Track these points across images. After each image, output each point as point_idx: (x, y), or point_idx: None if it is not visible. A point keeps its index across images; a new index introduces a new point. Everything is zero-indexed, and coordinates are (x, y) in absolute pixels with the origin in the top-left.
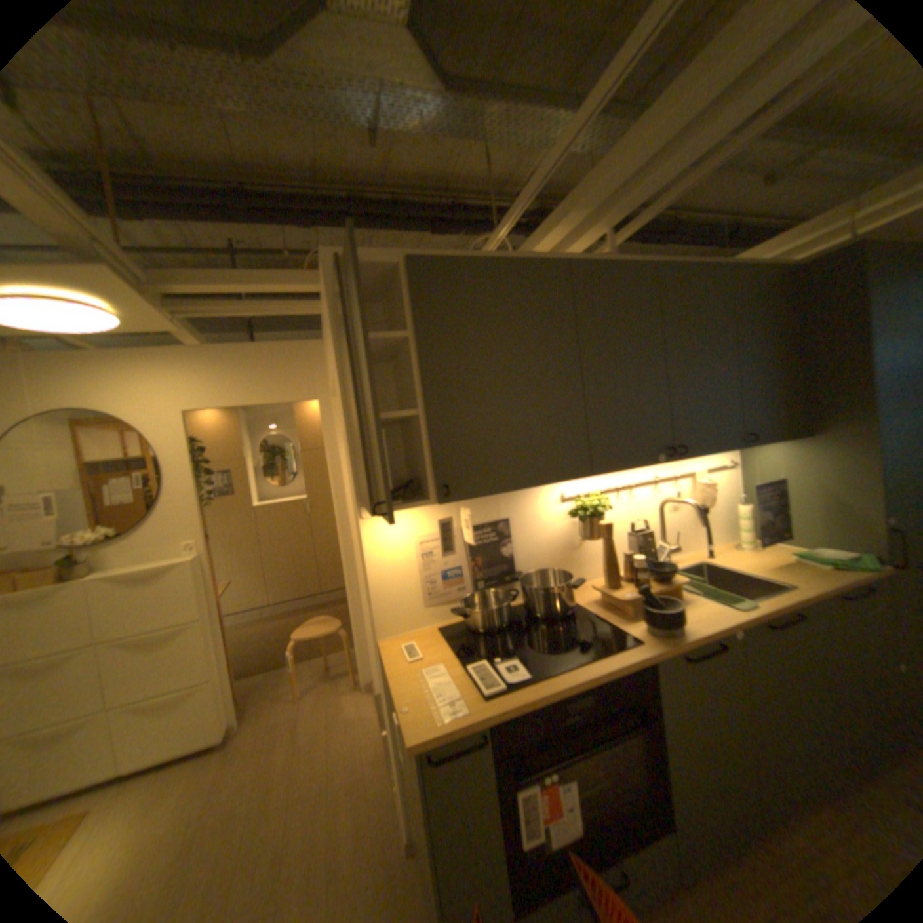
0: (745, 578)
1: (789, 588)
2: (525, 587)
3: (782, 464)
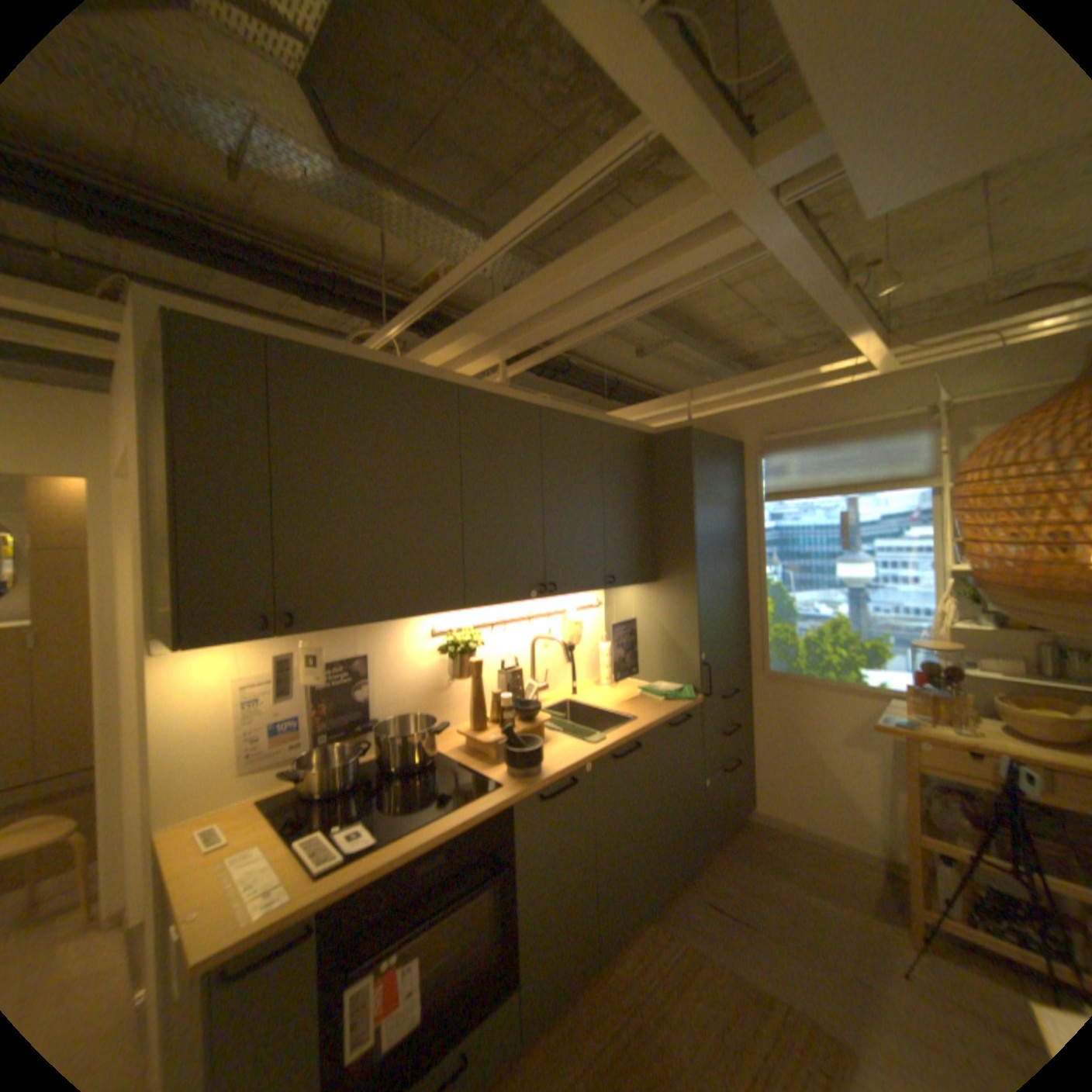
0: (599, 713)
1: (631, 719)
2: (380, 737)
3: (634, 606)
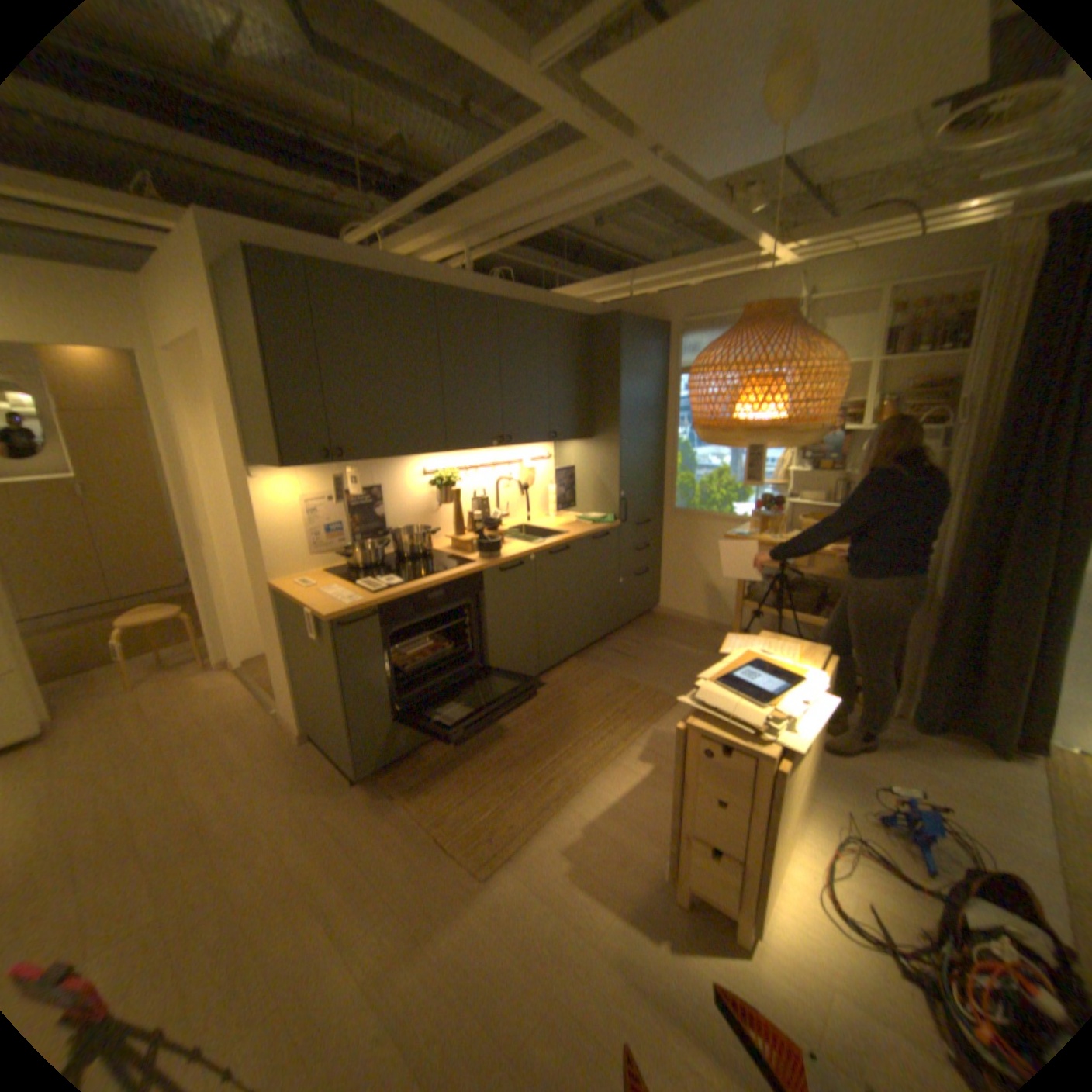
0: (544, 532)
1: (563, 534)
2: (394, 538)
3: (574, 459)
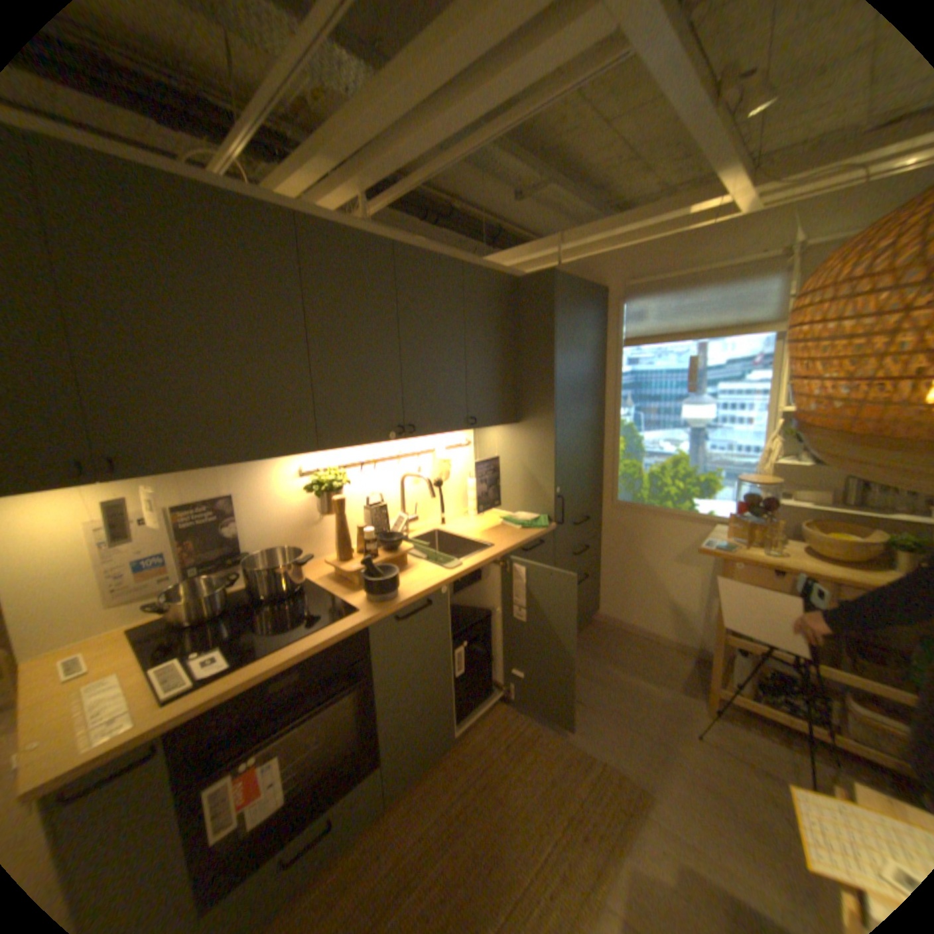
0: (462, 540)
1: (488, 546)
2: (247, 569)
3: (499, 445)
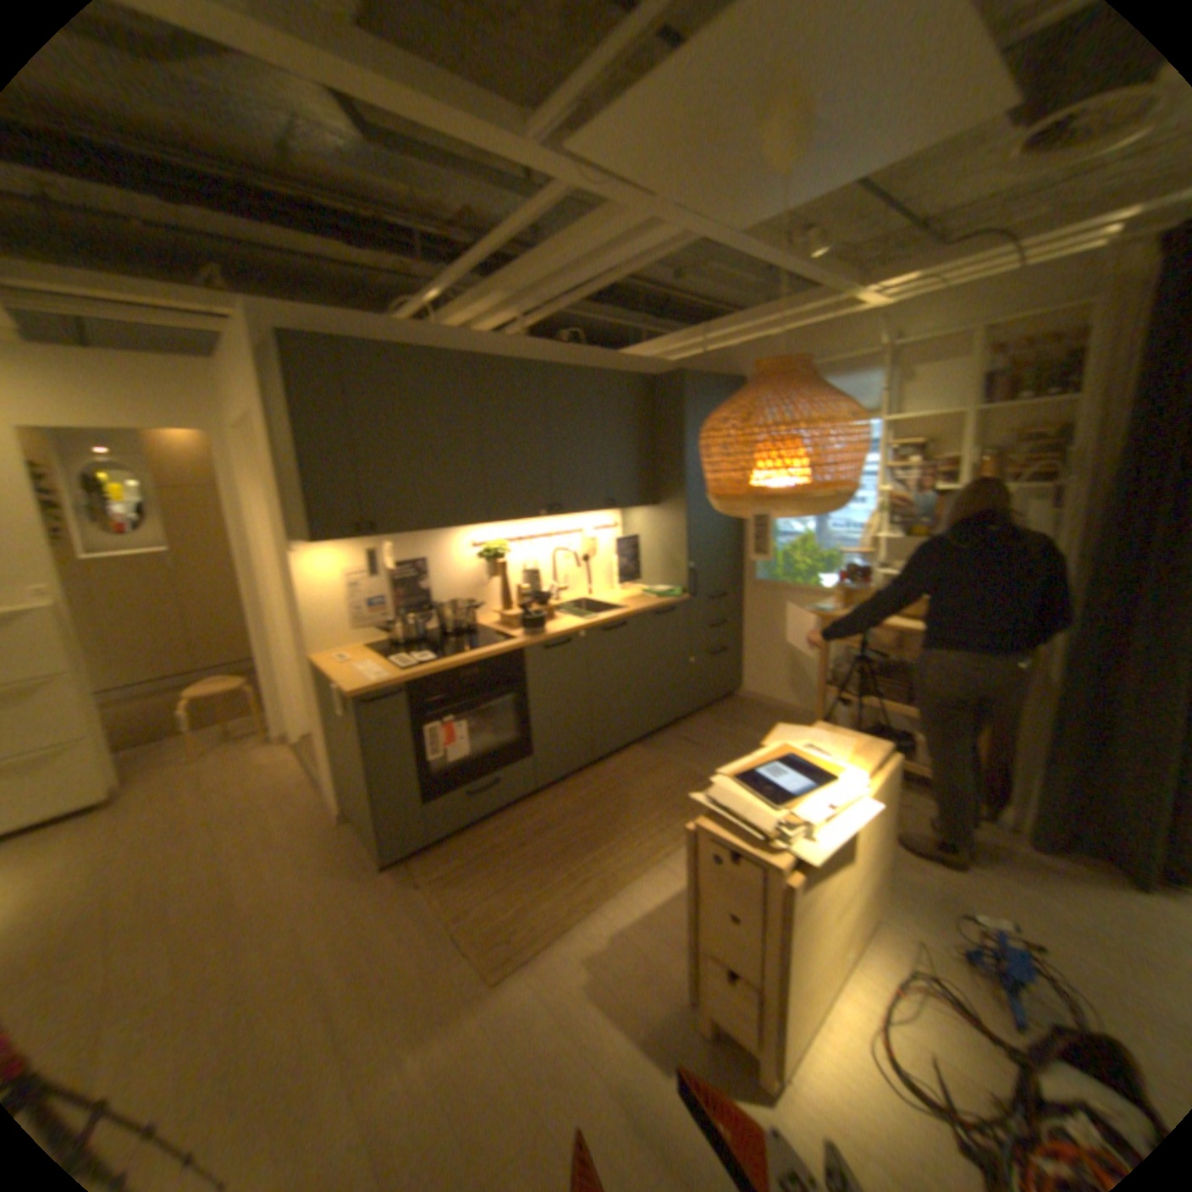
0: (602, 606)
1: (621, 608)
2: (436, 612)
3: (640, 526)
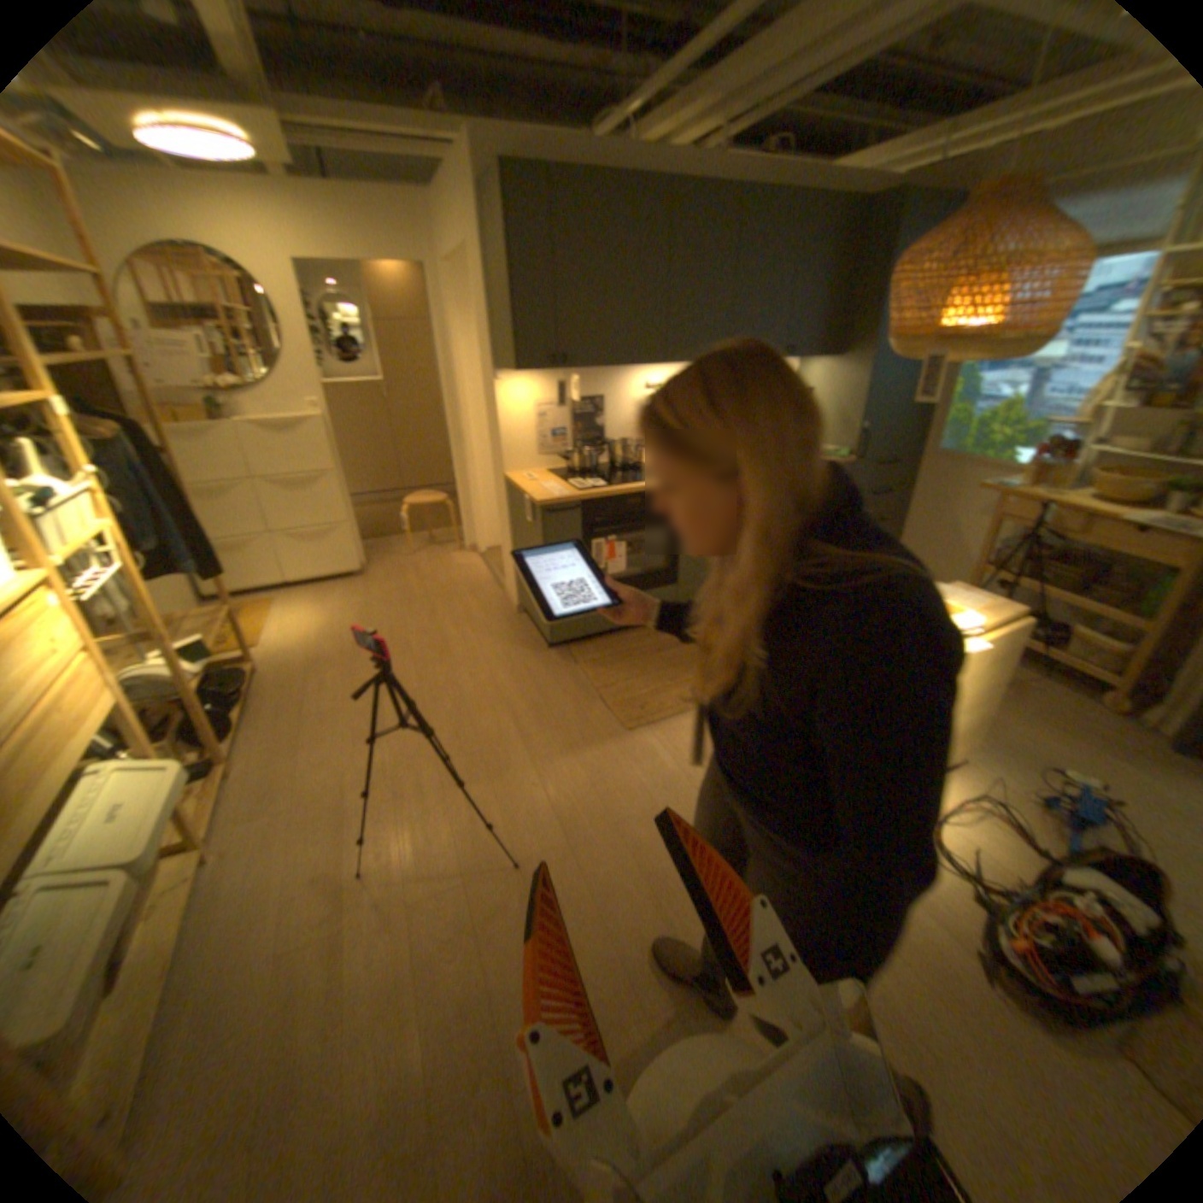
0: None
1: None
2: (609, 449)
3: (819, 380)
